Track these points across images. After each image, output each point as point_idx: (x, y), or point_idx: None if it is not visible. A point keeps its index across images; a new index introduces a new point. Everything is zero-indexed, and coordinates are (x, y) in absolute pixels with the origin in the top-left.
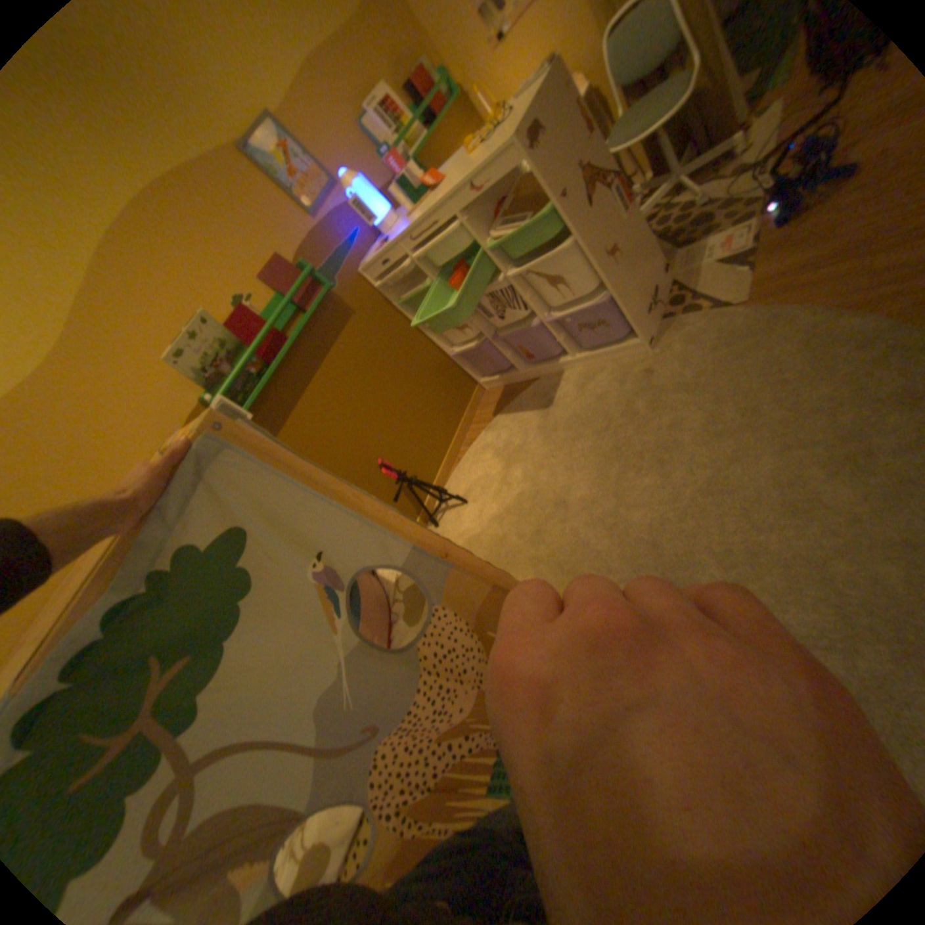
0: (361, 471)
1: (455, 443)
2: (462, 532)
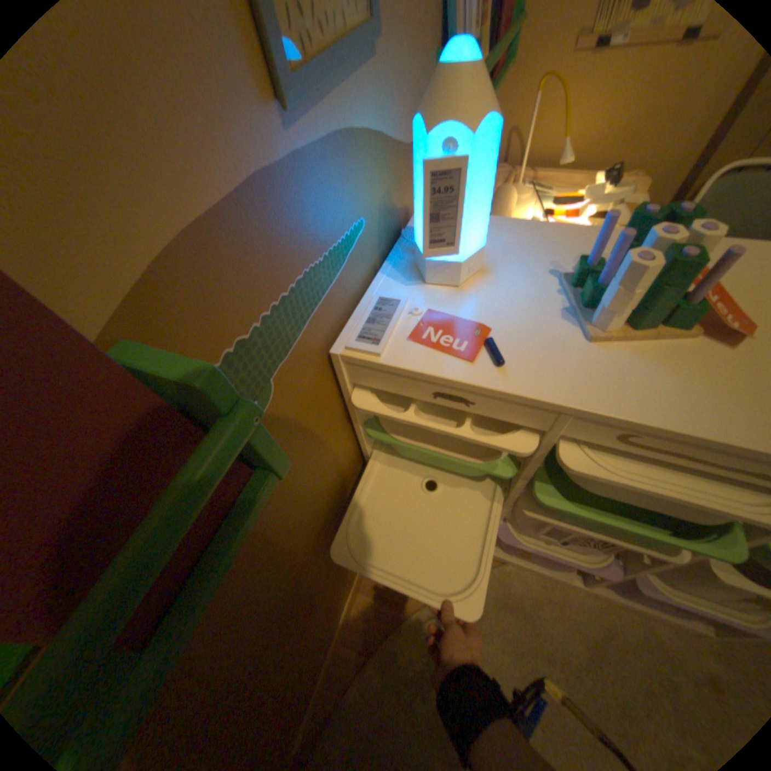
0: None
1: (335, 643)
2: None
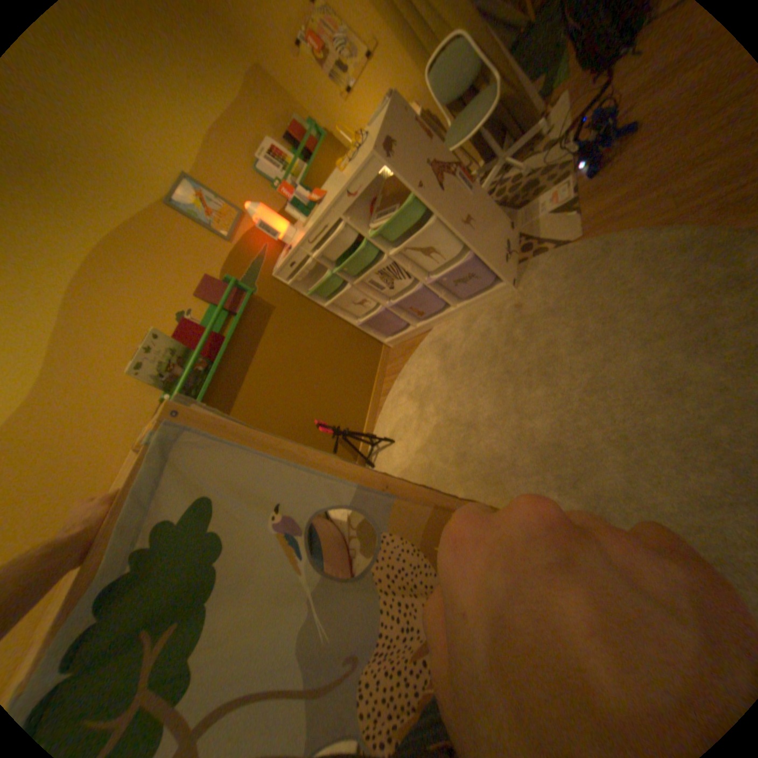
0: (302, 432)
1: (375, 395)
2: (395, 467)
